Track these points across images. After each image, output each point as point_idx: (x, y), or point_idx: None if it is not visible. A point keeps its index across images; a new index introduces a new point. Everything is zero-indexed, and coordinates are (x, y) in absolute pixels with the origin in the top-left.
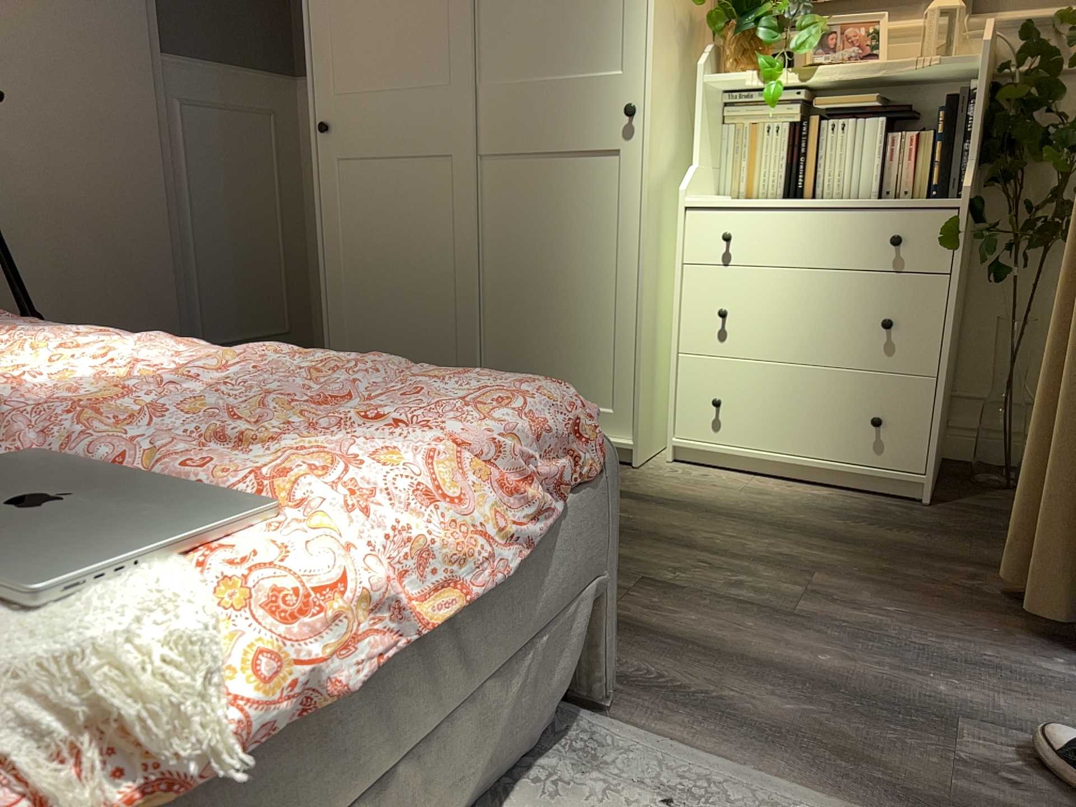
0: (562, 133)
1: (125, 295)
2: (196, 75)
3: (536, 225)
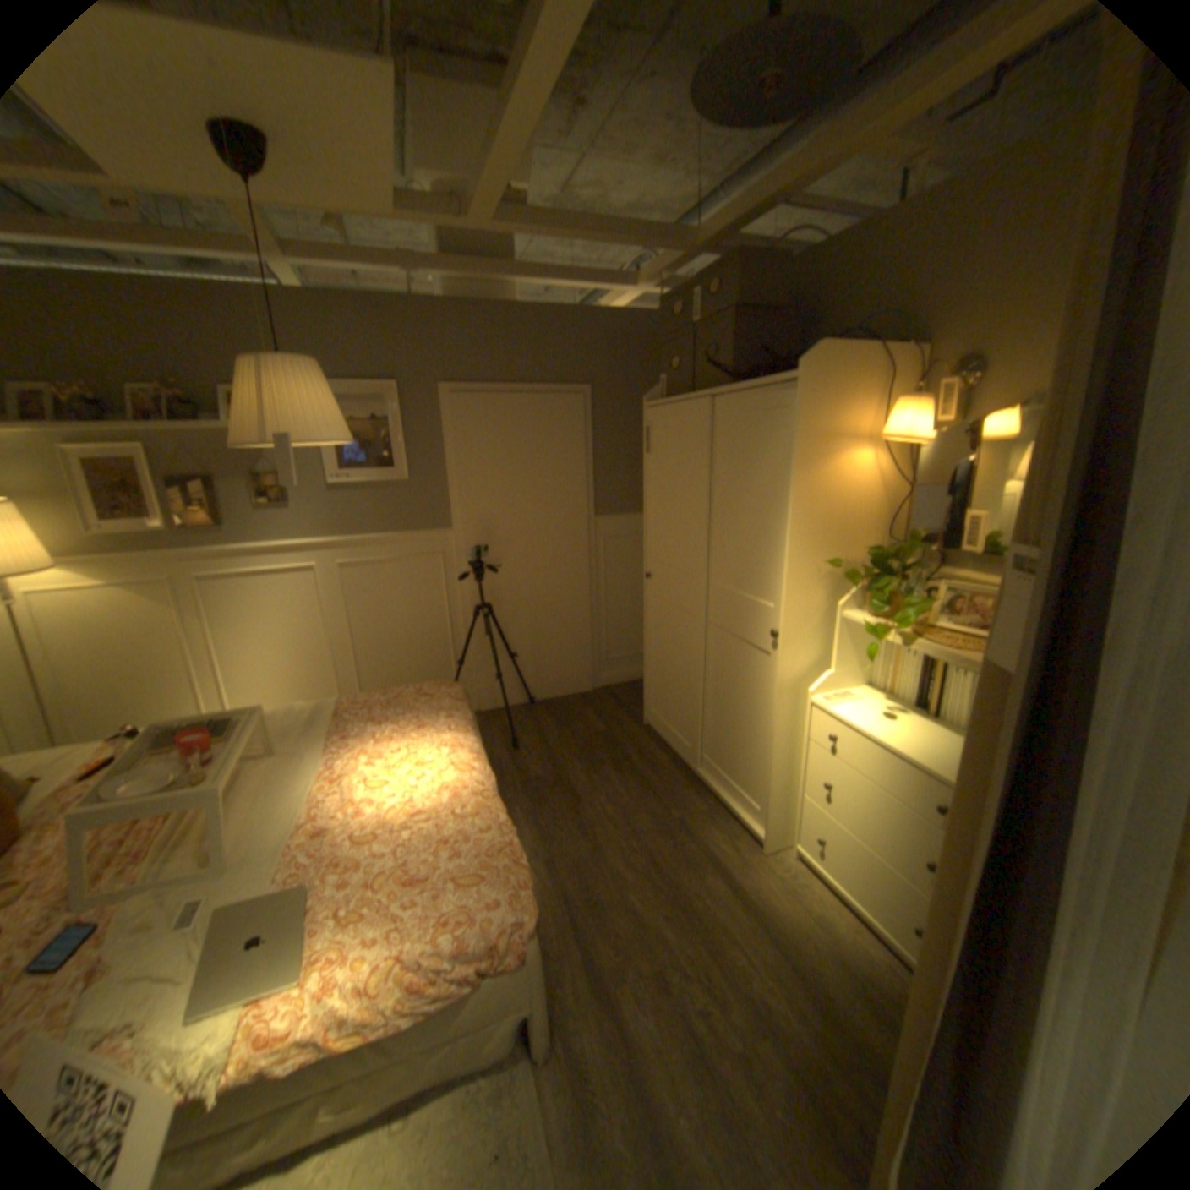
0: (742, 629)
1: (560, 639)
2: (610, 524)
3: (729, 675)
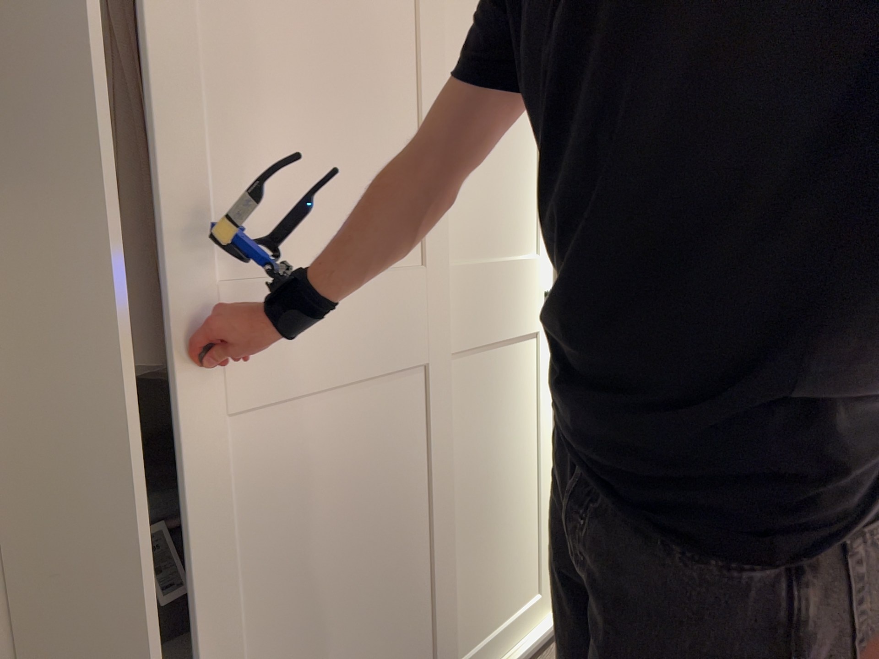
0: (500, 319)
1: None
2: None
3: (478, 431)
